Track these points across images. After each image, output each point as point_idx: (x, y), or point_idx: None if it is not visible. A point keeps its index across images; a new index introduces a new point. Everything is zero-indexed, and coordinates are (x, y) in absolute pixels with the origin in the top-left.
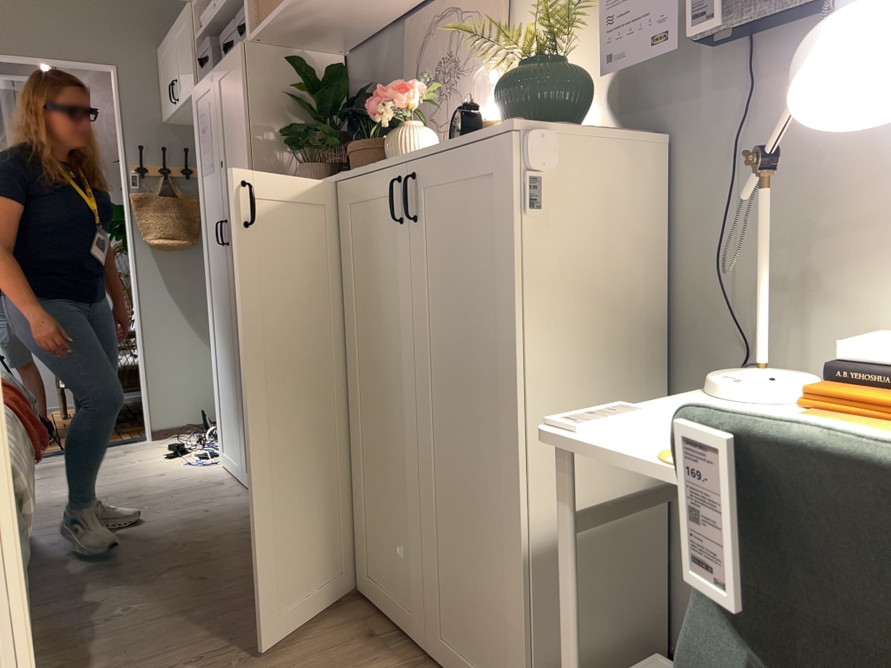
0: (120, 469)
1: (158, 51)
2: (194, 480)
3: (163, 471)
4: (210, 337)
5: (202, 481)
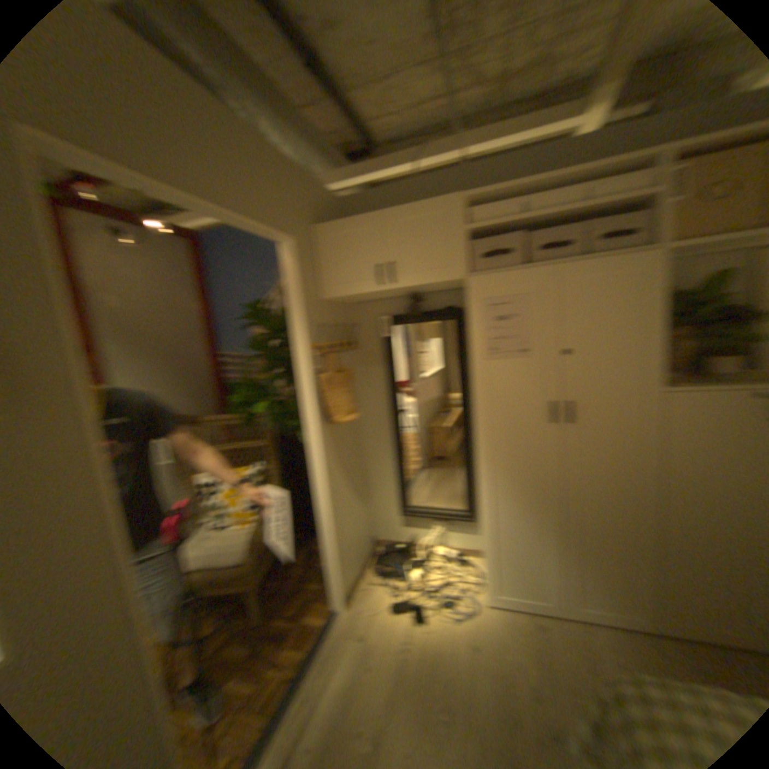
0: (423, 670)
1: (325, 228)
2: (515, 638)
3: (466, 644)
4: (487, 502)
5: (524, 635)
